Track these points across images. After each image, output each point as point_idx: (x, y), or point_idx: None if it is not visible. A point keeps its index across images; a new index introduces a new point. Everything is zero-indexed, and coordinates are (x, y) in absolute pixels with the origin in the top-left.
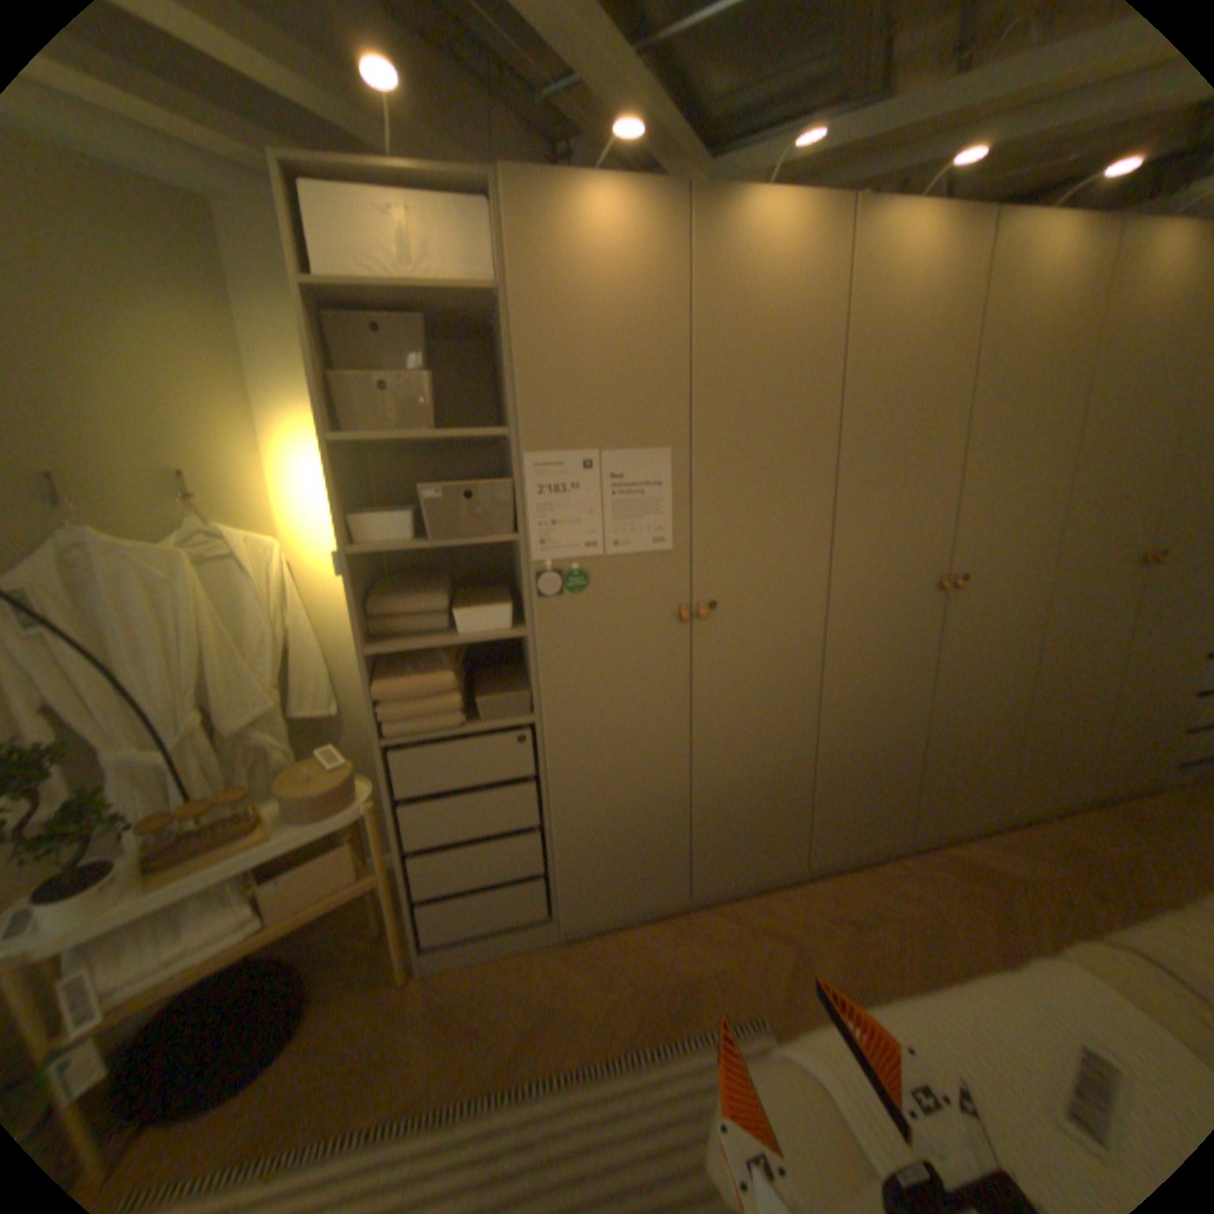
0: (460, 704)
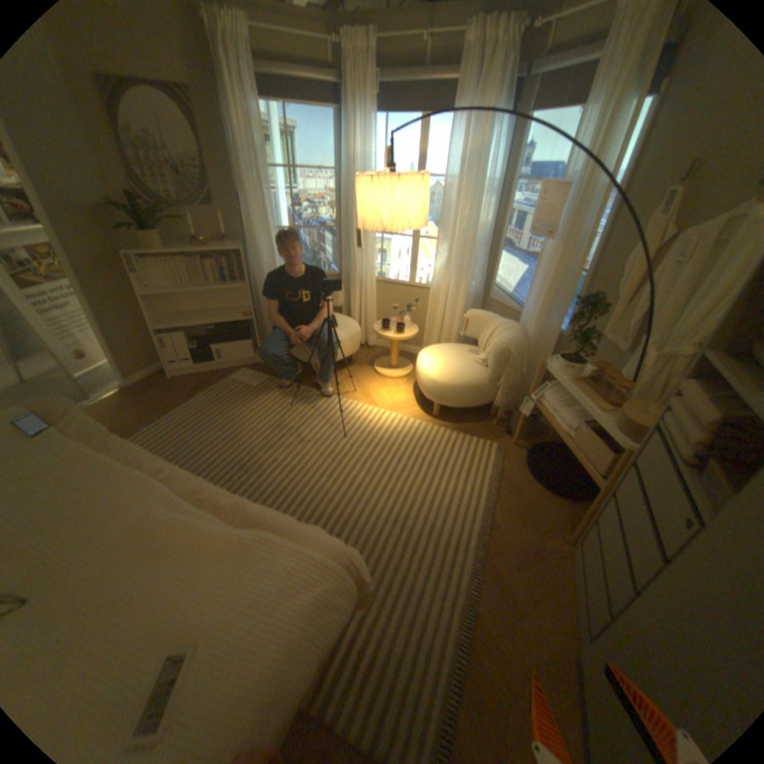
0: (701, 450)
